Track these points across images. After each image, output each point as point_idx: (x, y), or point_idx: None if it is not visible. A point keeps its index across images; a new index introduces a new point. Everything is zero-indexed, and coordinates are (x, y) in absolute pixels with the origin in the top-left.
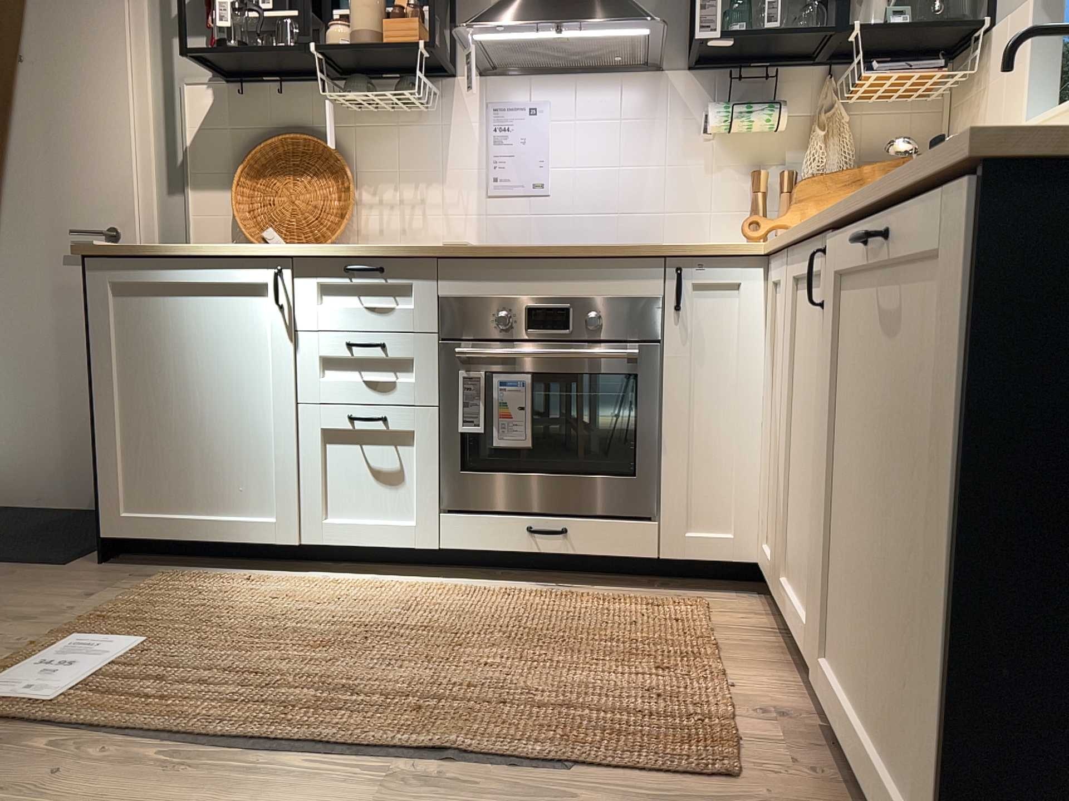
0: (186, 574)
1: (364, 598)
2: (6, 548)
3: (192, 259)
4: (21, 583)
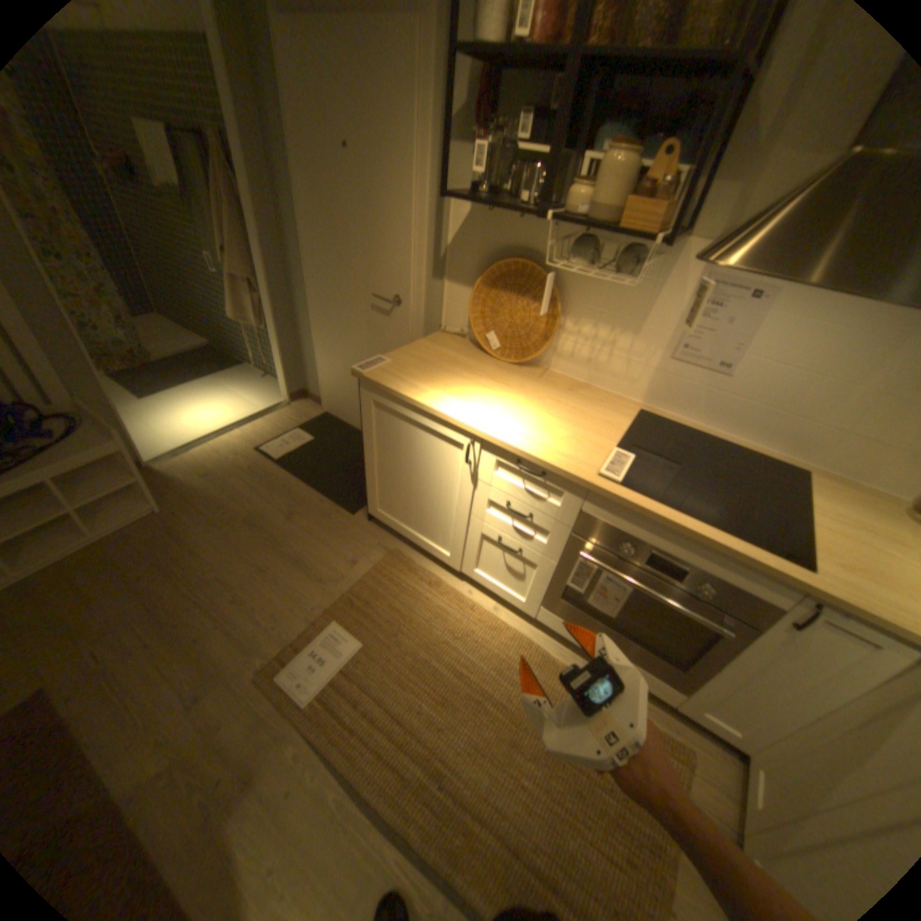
0: (403, 556)
1: (482, 637)
2: (334, 480)
3: (419, 408)
4: (331, 529)
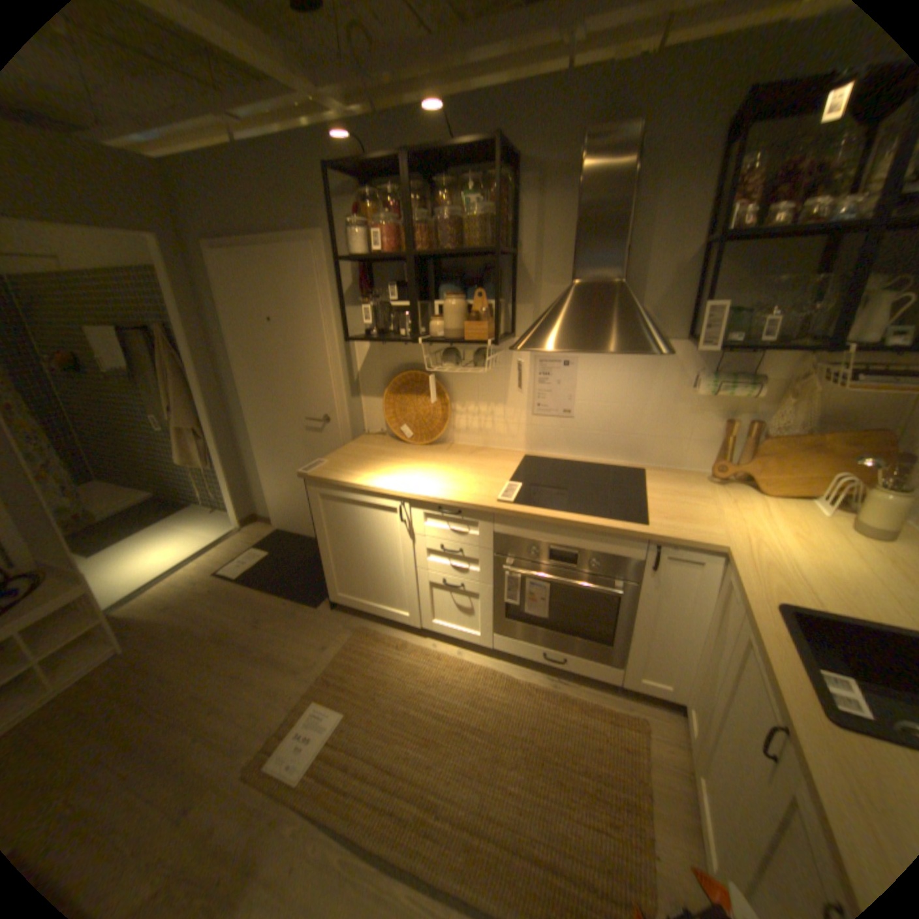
0: (368, 630)
1: (451, 678)
2: (293, 583)
3: (356, 488)
4: (296, 625)
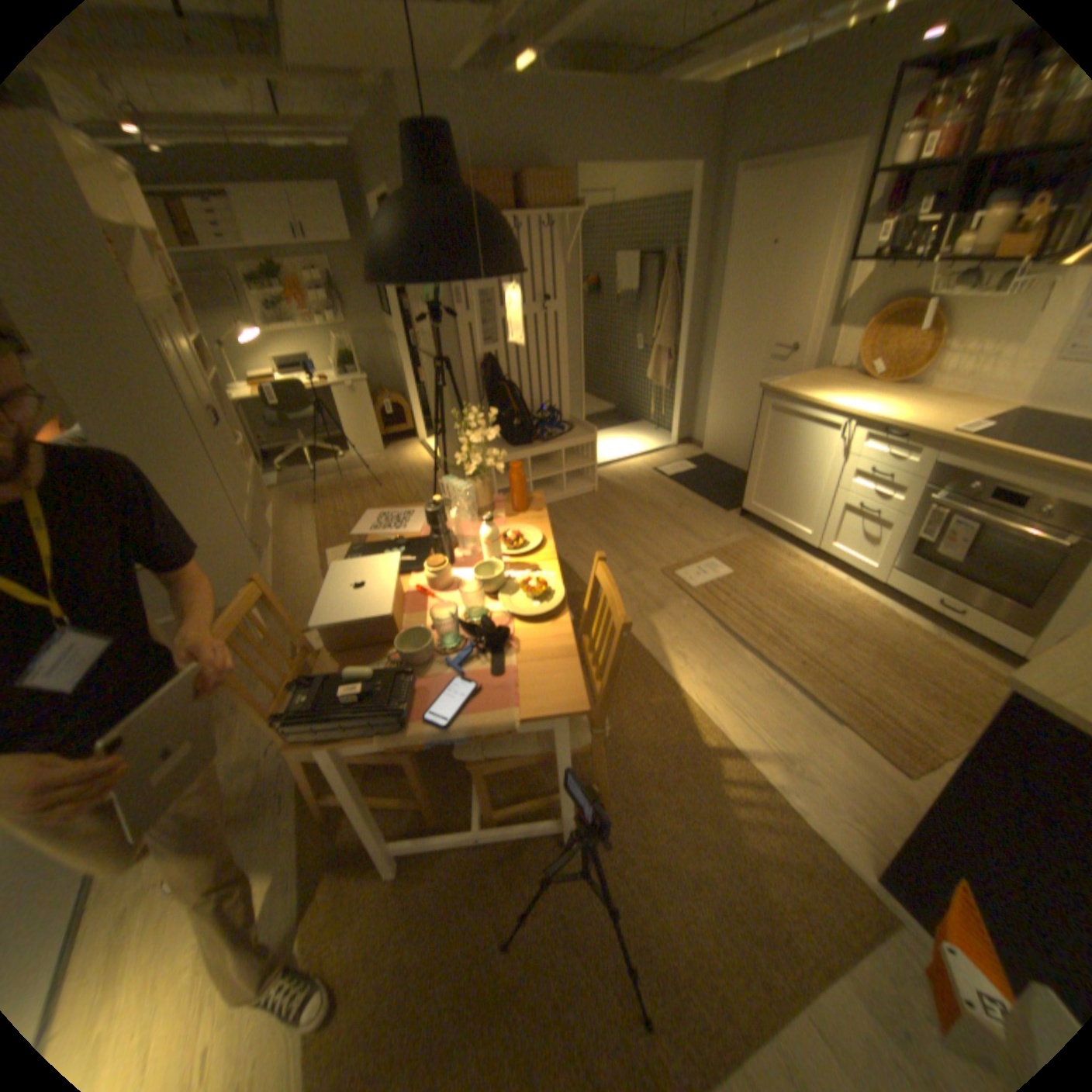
0: (767, 538)
1: (831, 589)
2: (712, 491)
3: (808, 403)
4: (709, 516)
